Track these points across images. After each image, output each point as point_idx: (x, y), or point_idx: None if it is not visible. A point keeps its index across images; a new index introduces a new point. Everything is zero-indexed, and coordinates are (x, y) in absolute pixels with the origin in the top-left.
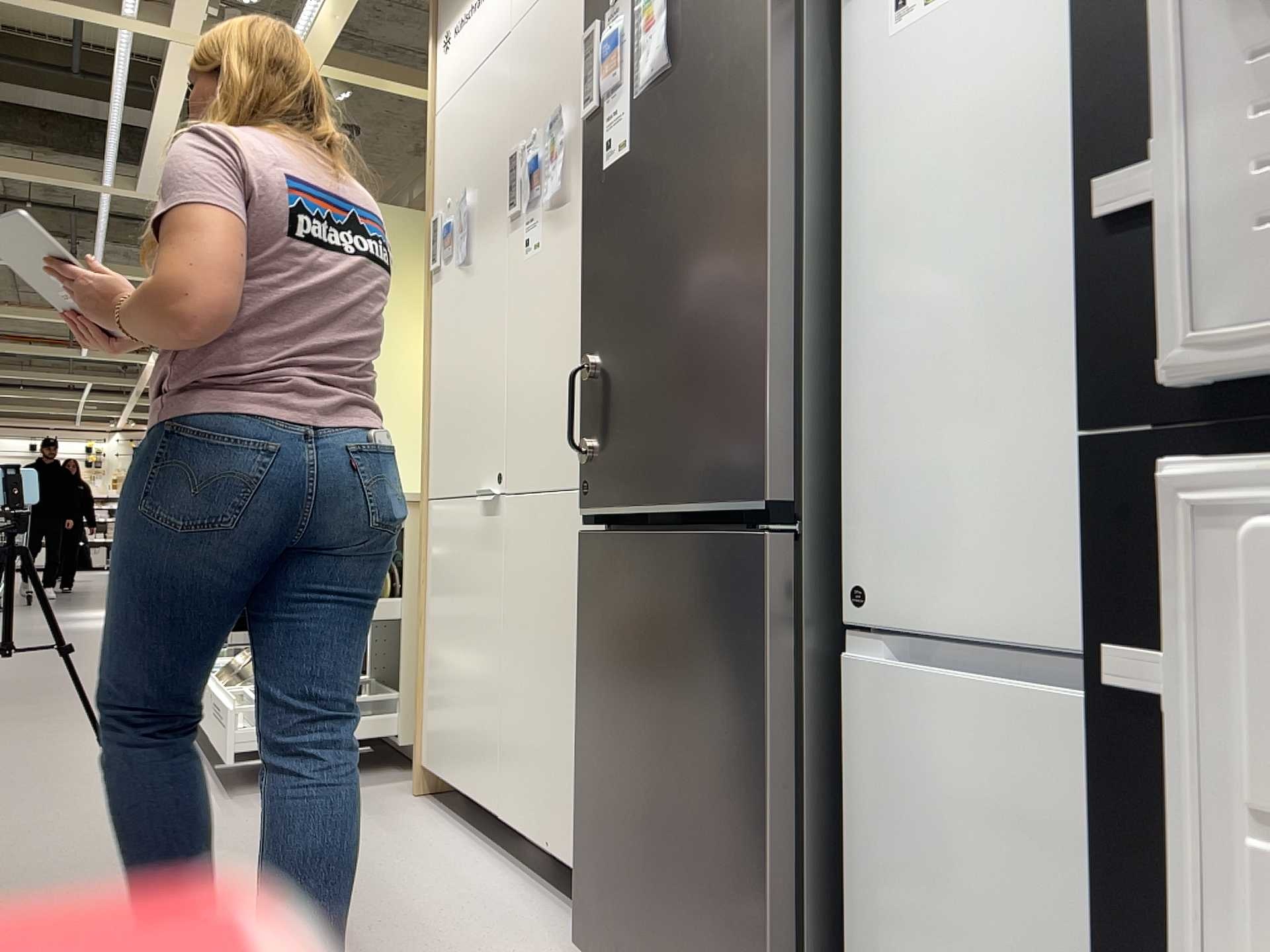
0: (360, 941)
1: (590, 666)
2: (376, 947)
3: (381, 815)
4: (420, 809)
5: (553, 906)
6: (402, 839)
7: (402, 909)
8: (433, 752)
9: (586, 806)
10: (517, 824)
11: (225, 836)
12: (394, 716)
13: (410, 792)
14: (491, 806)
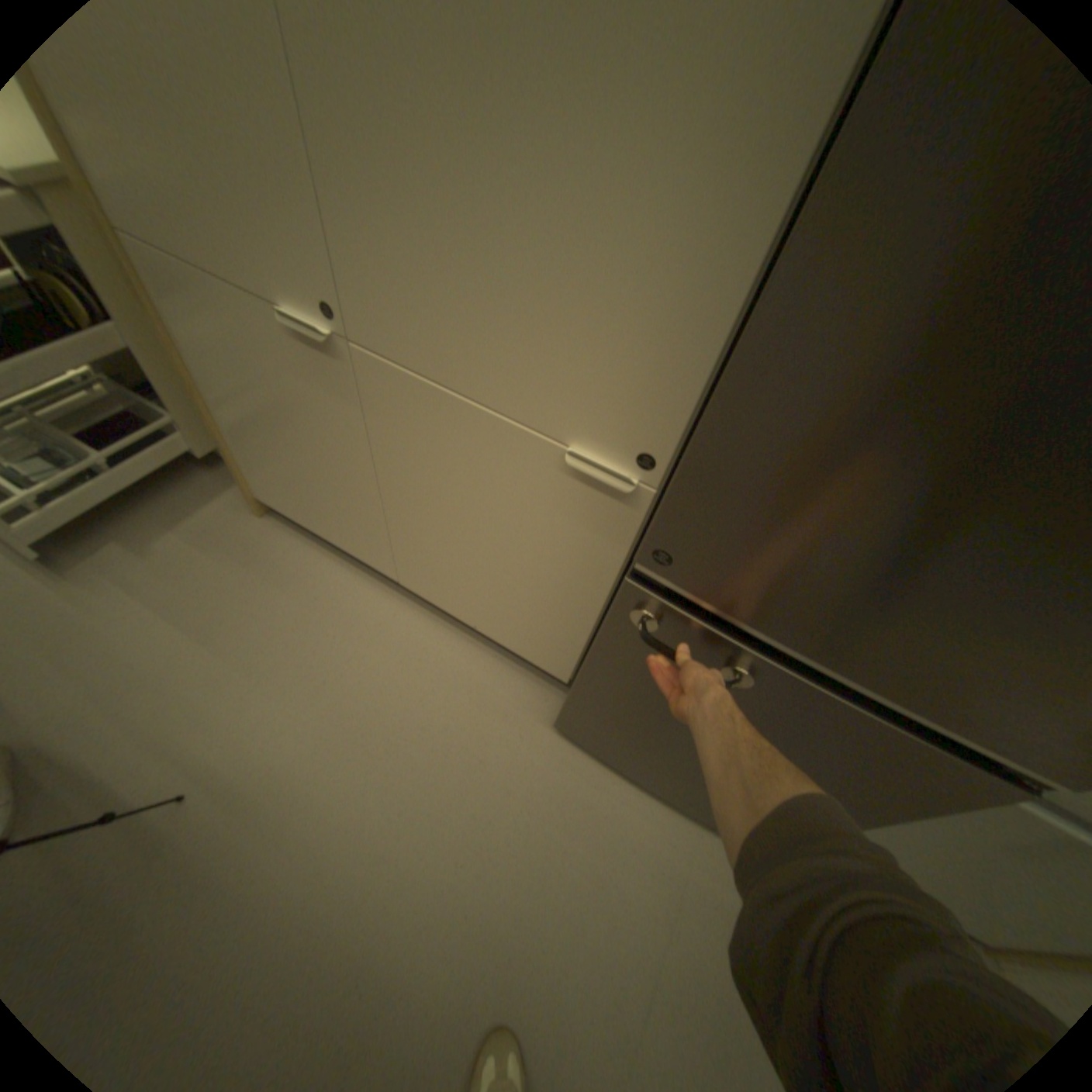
0: (387, 766)
1: (621, 663)
2: (407, 769)
3: (251, 561)
4: (280, 539)
5: (486, 652)
6: (302, 596)
7: (385, 706)
8: (272, 498)
9: (581, 696)
10: (427, 596)
11: (120, 652)
12: (170, 429)
13: (247, 510)
14: (385, 571)
